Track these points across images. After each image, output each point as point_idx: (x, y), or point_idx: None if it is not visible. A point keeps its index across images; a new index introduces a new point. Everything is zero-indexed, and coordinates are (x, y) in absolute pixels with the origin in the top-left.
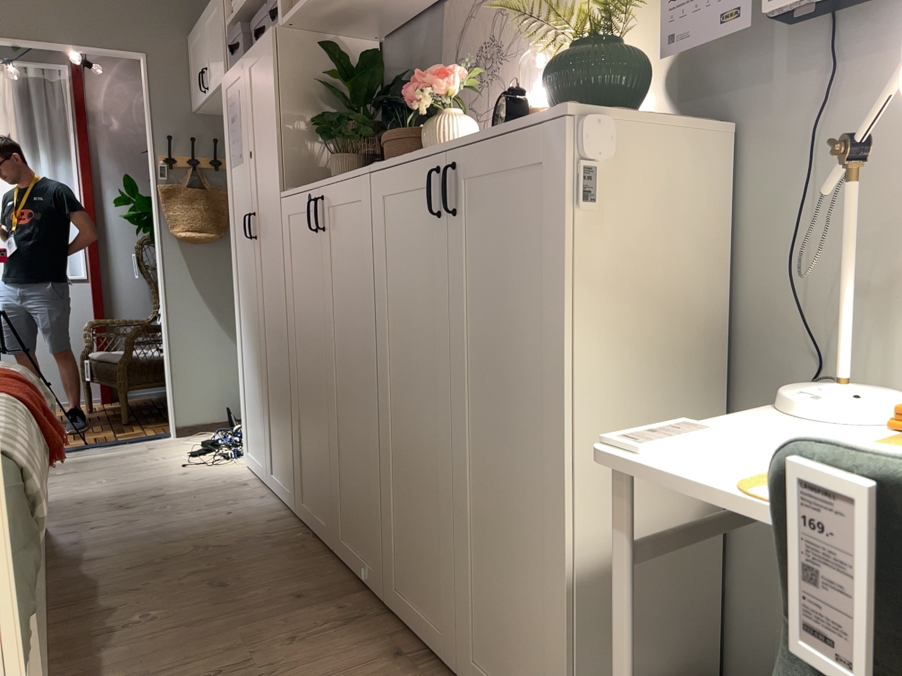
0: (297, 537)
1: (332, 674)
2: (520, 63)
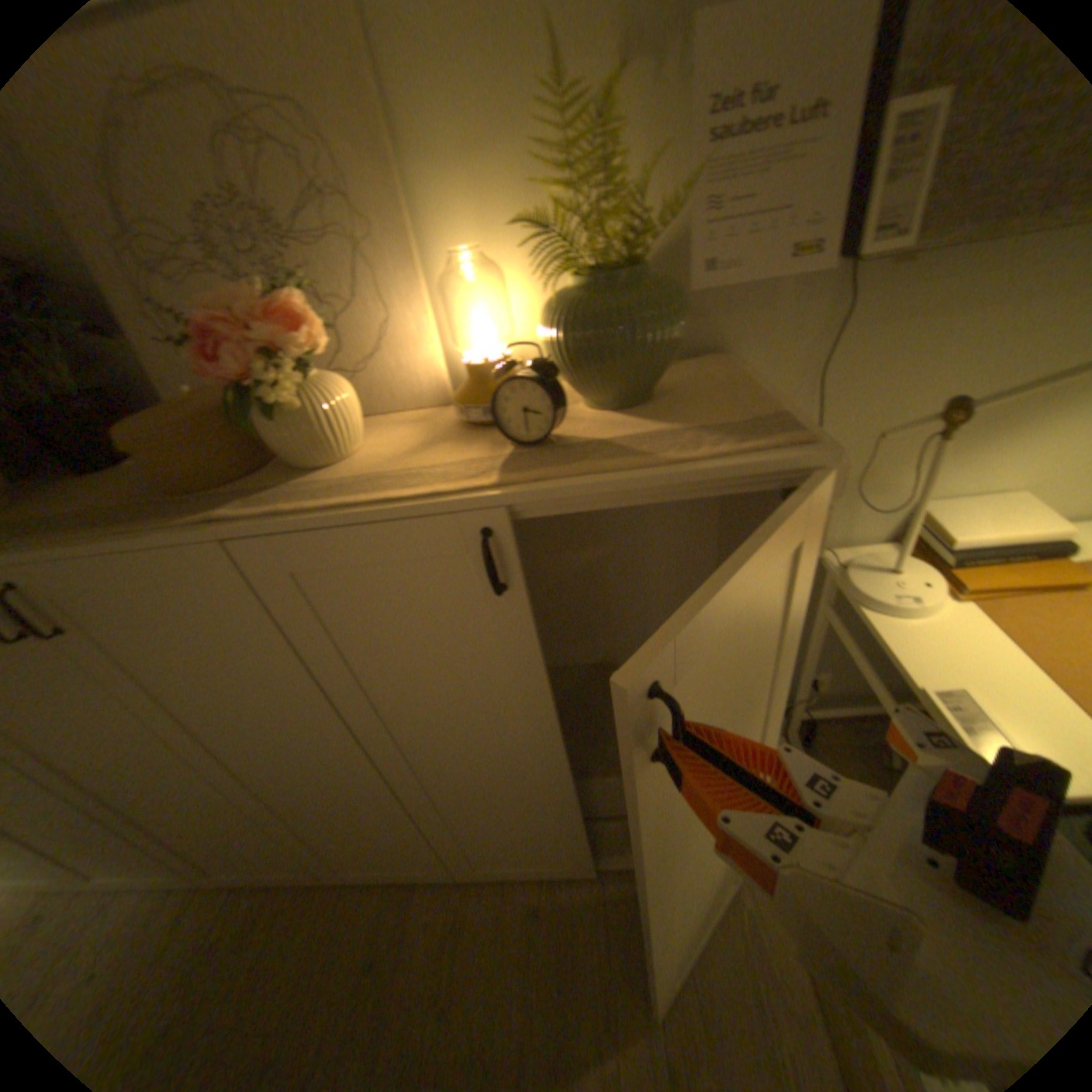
0: (242, 906)
1: (513, 993)
2: (352, 254)
